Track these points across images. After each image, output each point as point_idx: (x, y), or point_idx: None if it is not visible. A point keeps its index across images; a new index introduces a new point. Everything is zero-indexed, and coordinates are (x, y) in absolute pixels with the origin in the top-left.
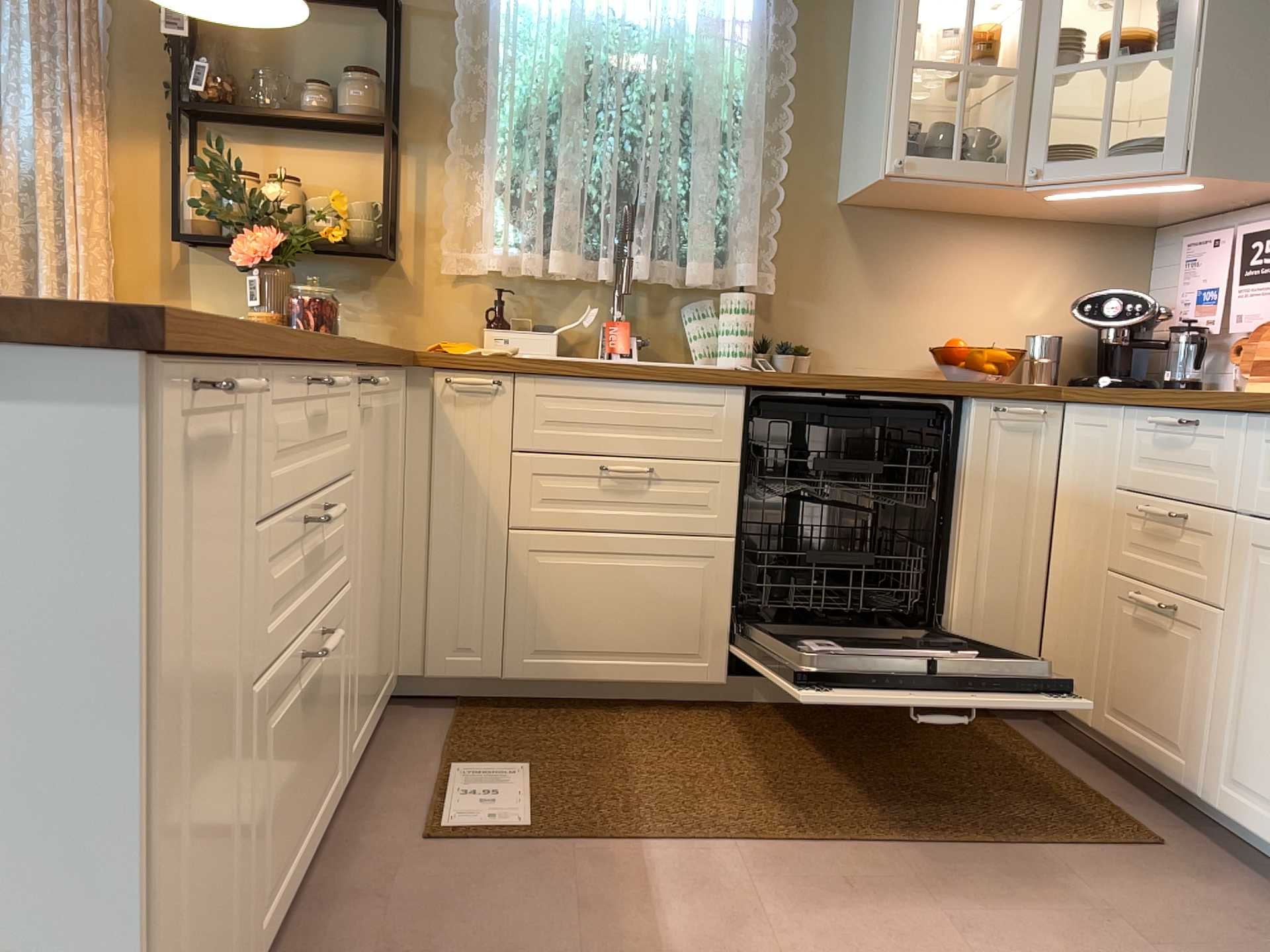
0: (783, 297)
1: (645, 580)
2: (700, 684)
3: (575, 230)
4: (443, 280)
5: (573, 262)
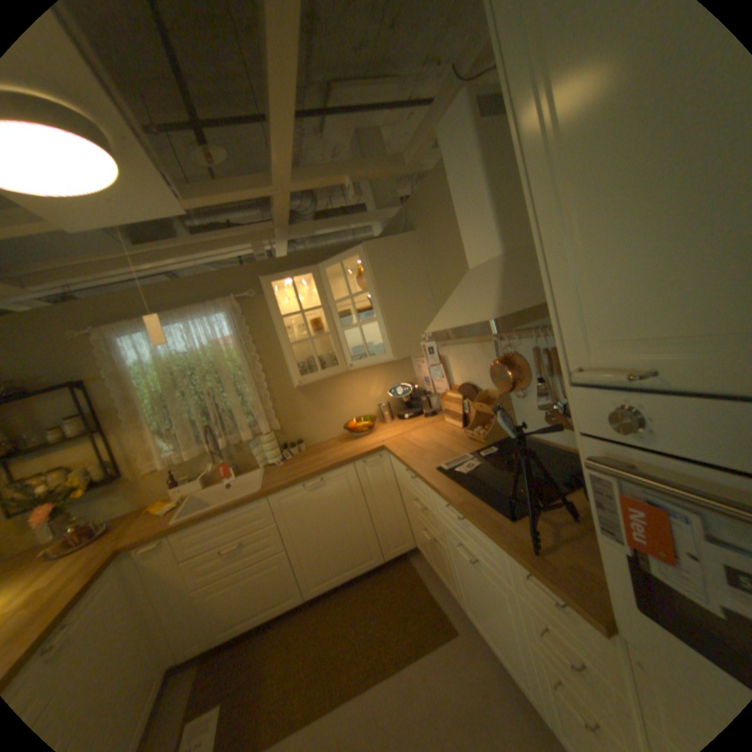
0: (285, 425)
1: (254, 583)
2: (292, 607)
3: (189, 440)
4: (144, 475)
5: (193, 453)
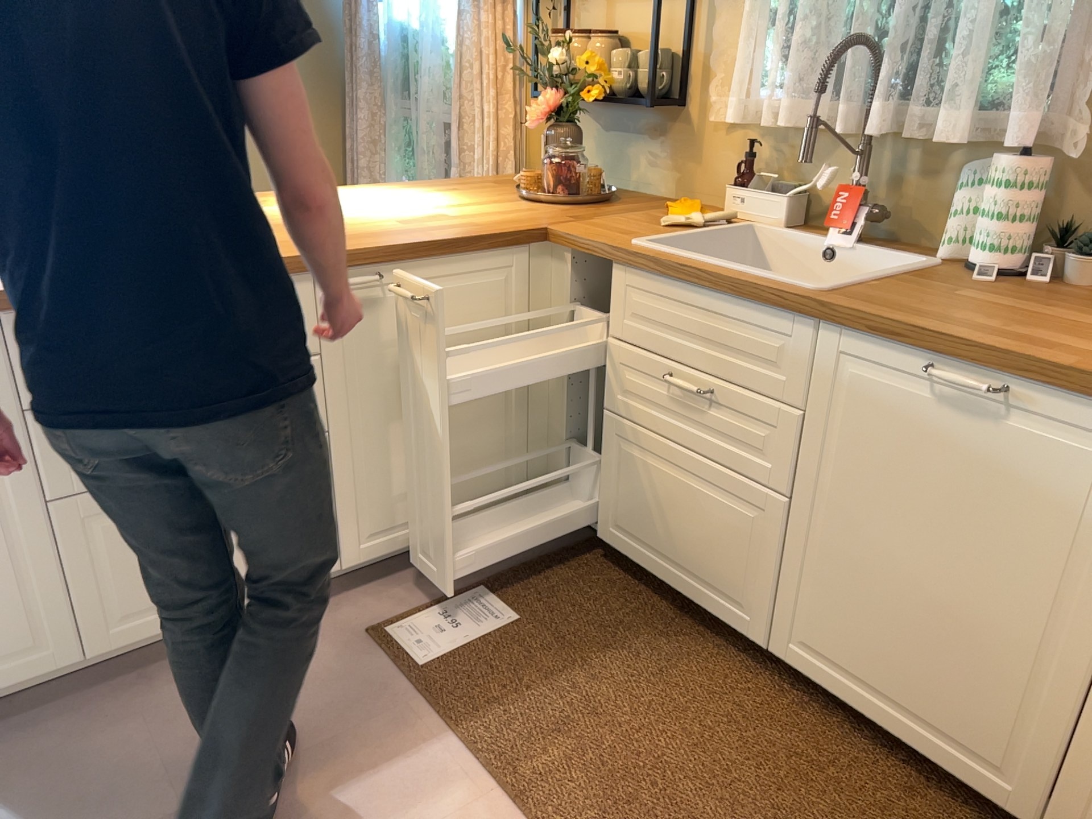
0: None
1: (700, 503)
2: (741, 632)
3: (811, 74)
4: (715, 128)
5: (803, 115)
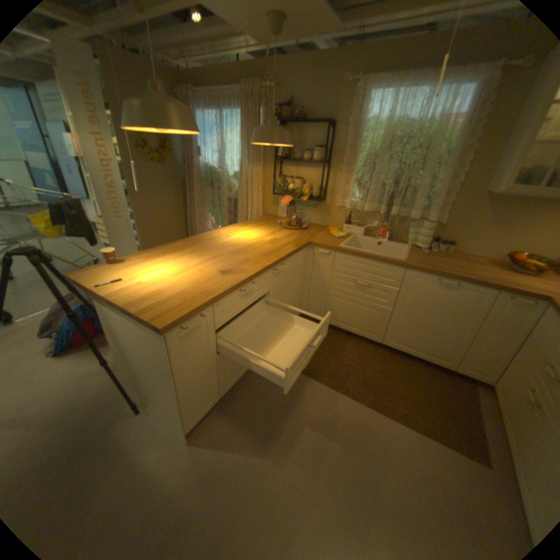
0: (451, 223)
1: (363, 311)
2: (374, 340)
3: (375, 197)
4: (336, 206)
5: (372, 208)
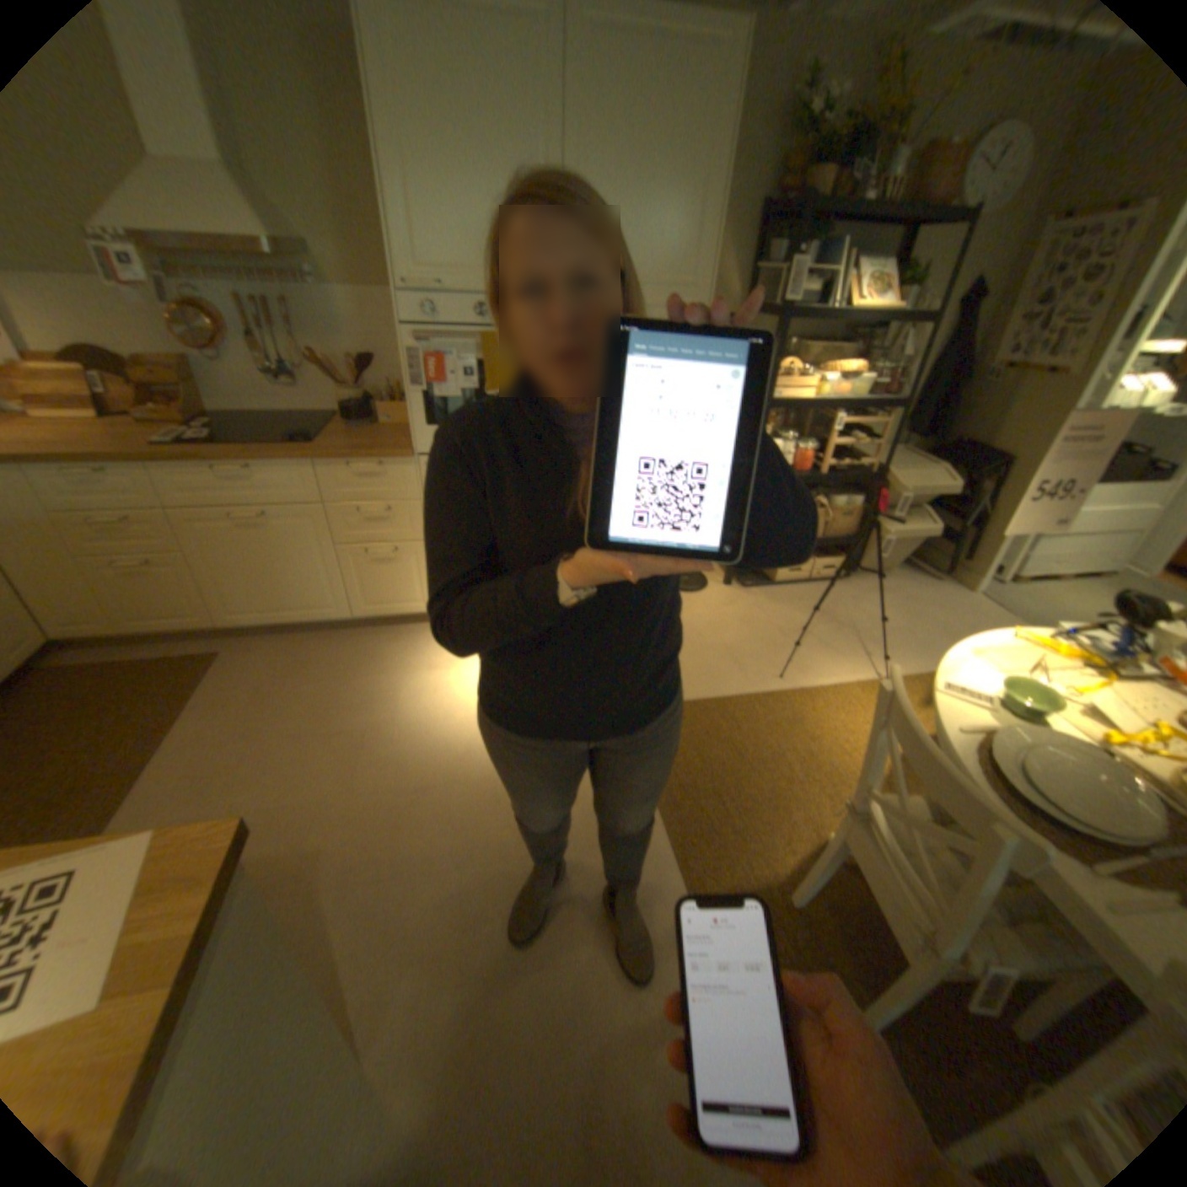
0: None
1: None
2: None
3: None
4: None
5: None
